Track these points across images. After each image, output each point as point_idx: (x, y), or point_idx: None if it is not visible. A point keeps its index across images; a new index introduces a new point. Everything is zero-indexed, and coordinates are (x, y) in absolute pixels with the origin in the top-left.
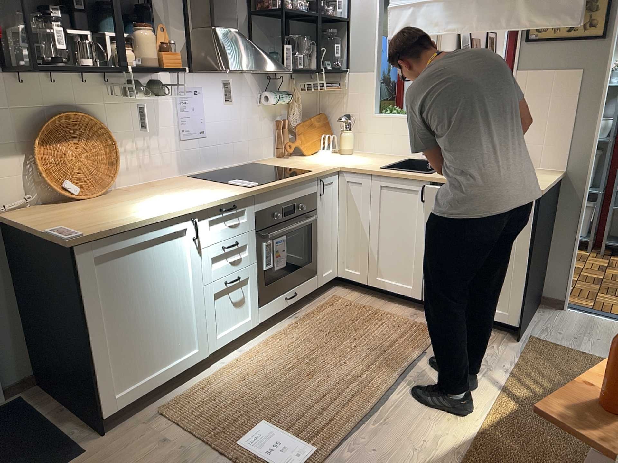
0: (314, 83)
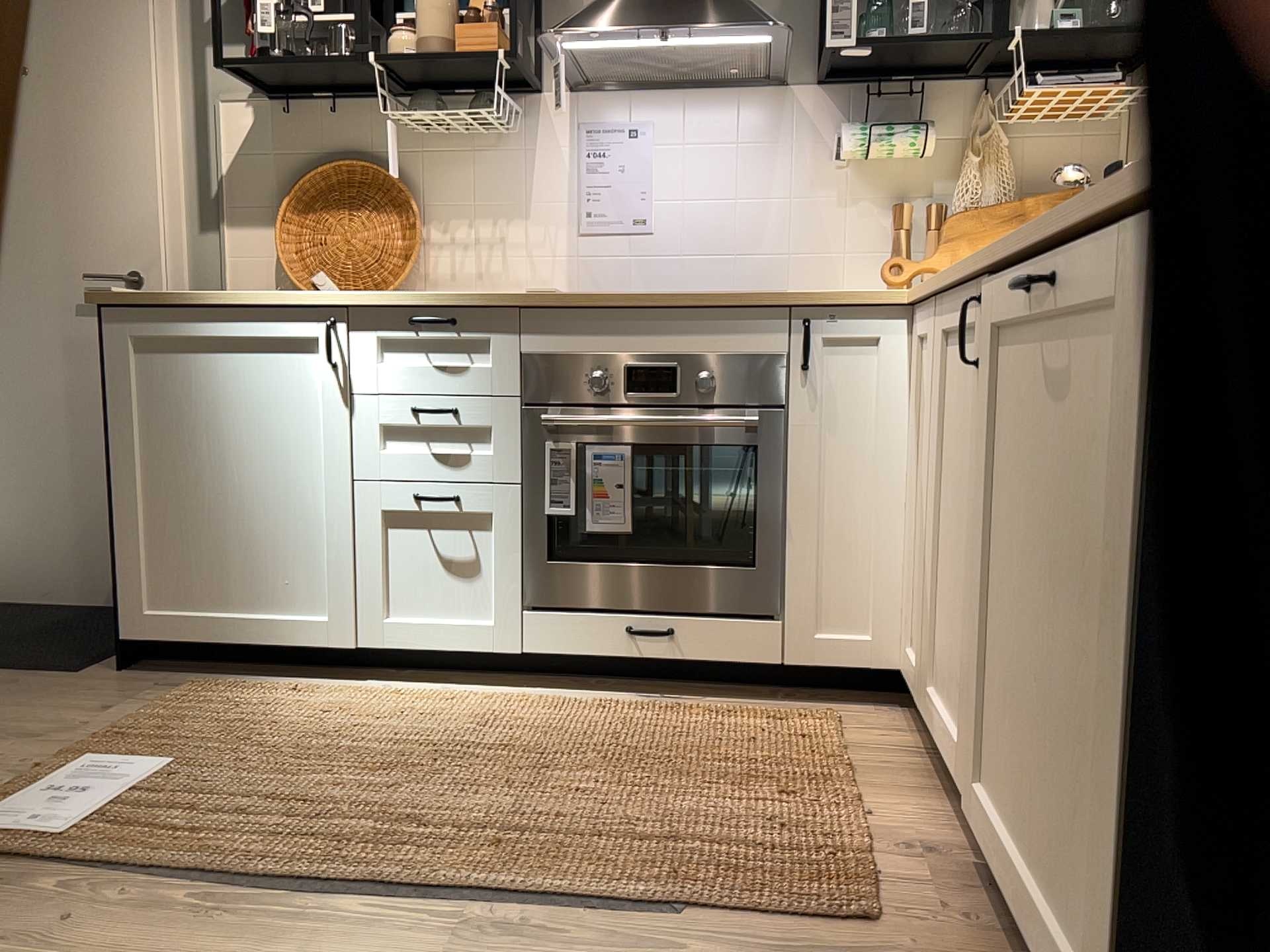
0: (1008, 84)
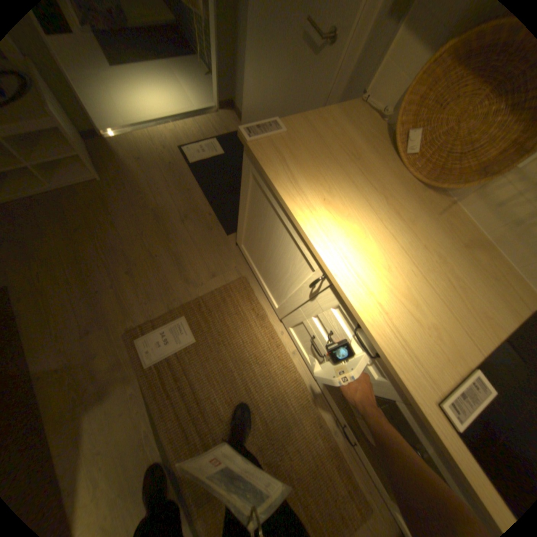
0: None
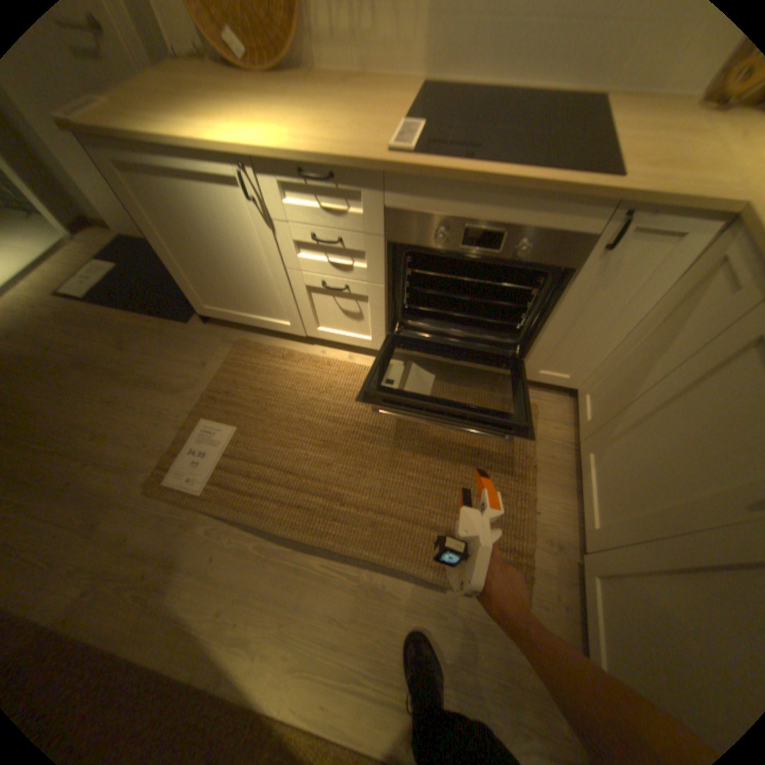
0: None
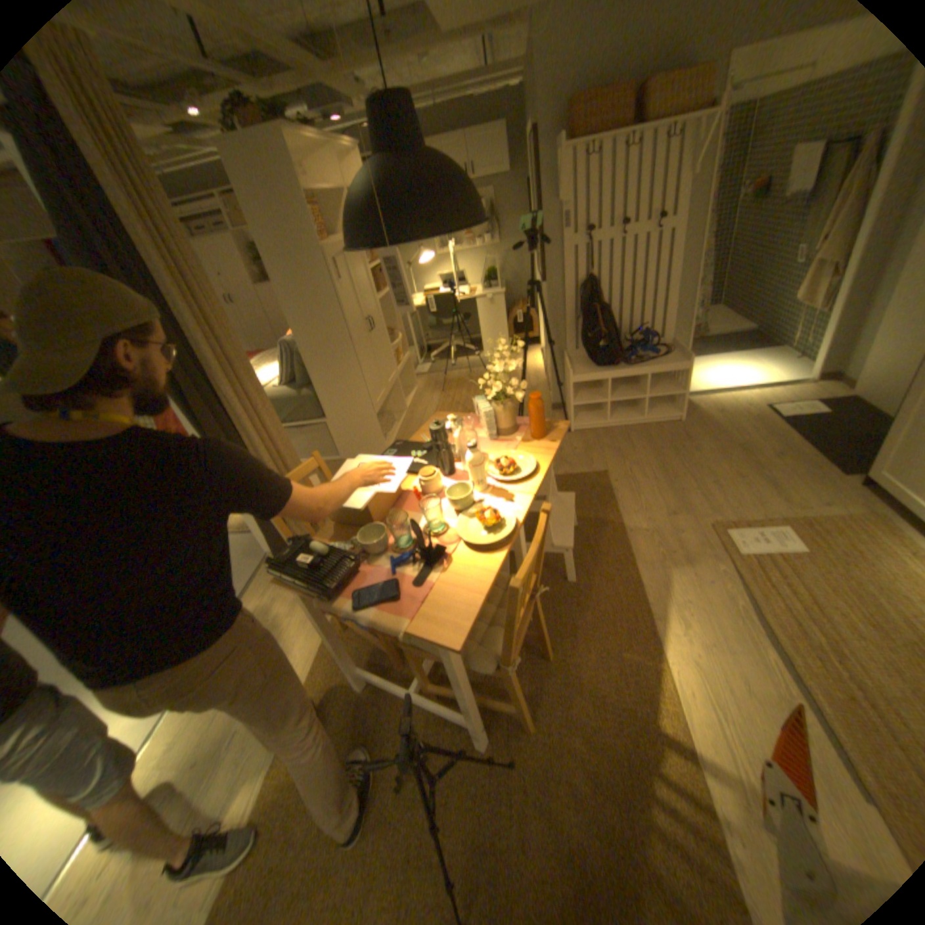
0: None
